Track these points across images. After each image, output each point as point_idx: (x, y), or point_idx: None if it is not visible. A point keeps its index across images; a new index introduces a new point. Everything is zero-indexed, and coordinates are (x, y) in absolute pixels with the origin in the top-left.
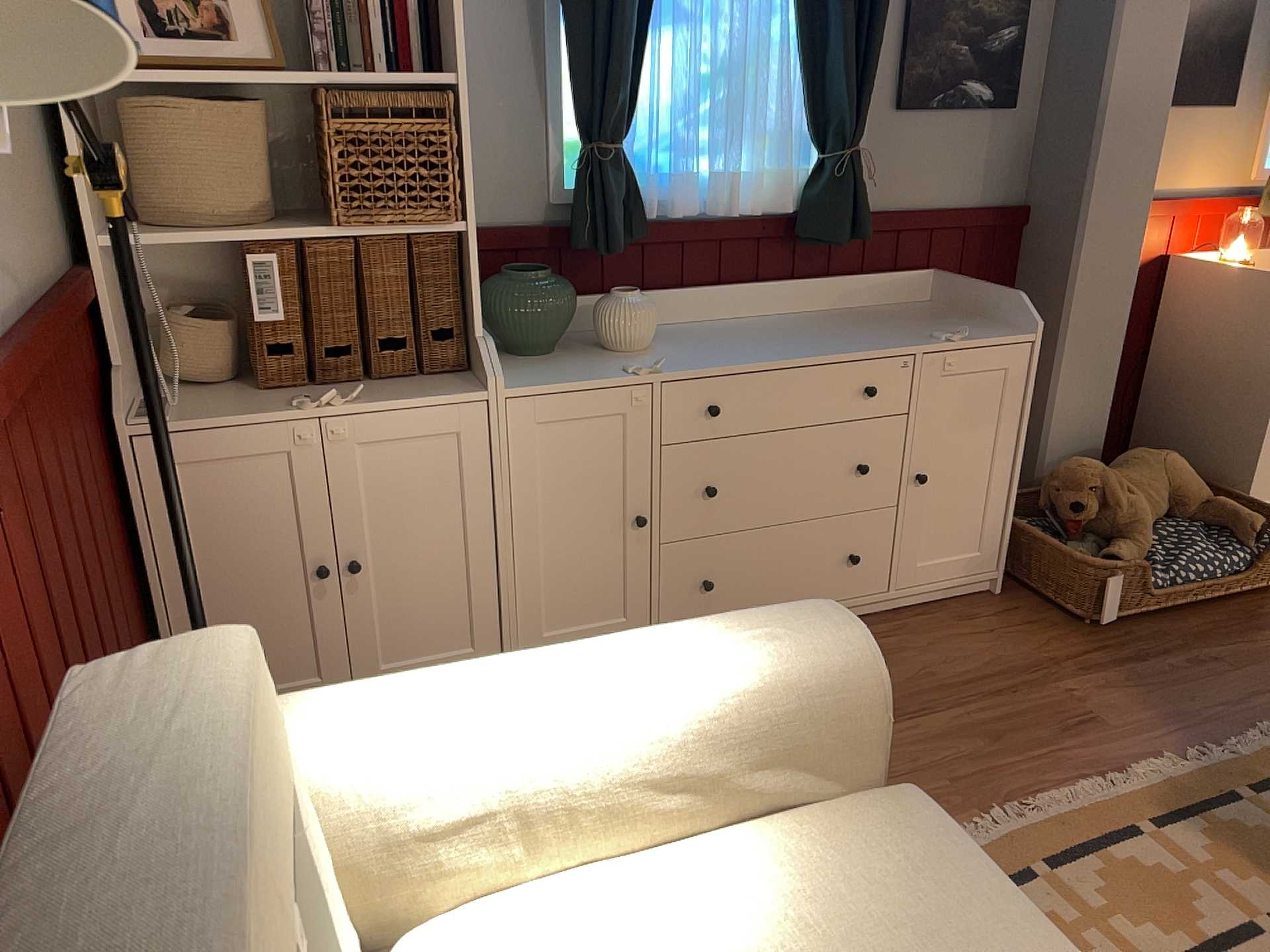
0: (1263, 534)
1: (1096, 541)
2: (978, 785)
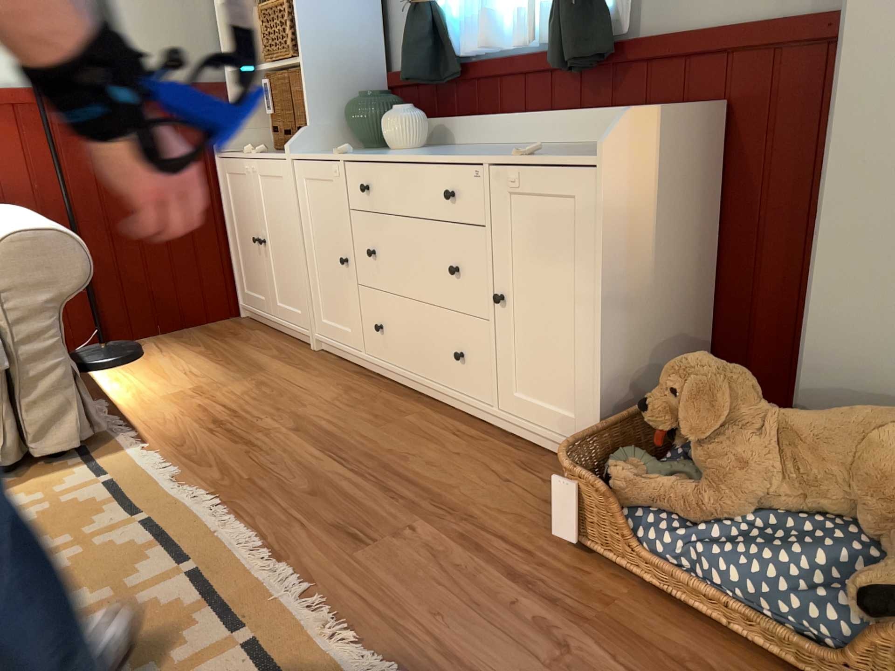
0: (882, 605)
1: (672, 468)
2: (247, 490)
